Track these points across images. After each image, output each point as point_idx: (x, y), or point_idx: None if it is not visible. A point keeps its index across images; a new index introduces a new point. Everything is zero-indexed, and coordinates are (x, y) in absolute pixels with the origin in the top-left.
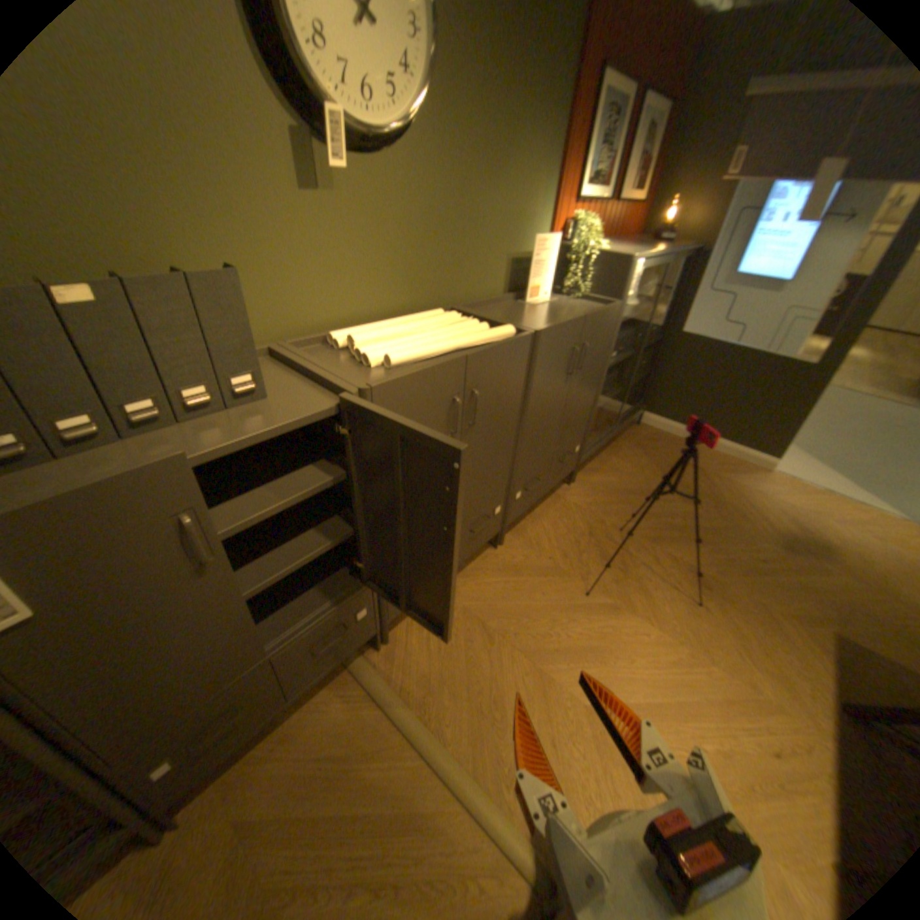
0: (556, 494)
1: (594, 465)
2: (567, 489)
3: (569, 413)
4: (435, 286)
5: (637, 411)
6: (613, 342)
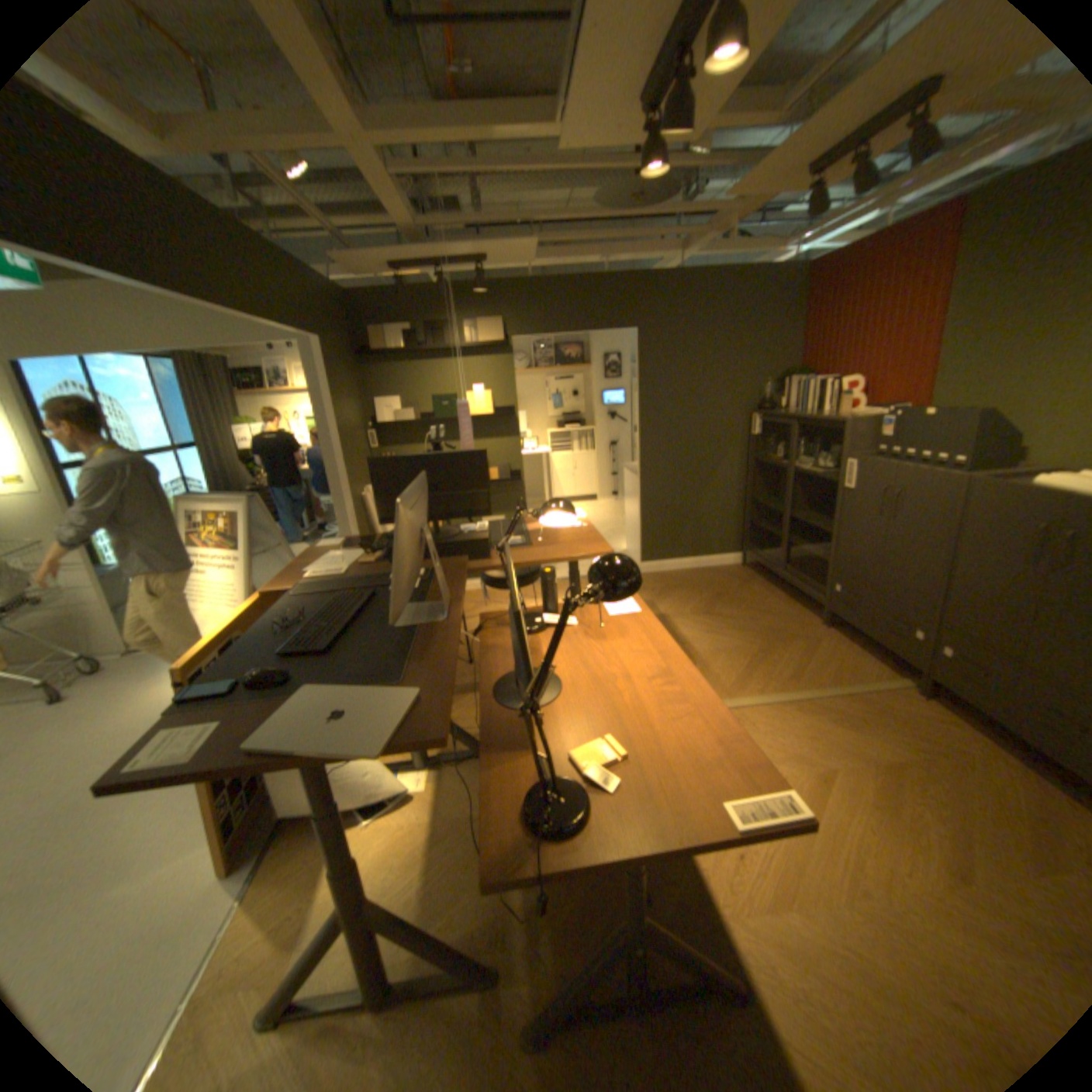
0: None
1: None
2: None
3: None
4: None
5: None
6: None
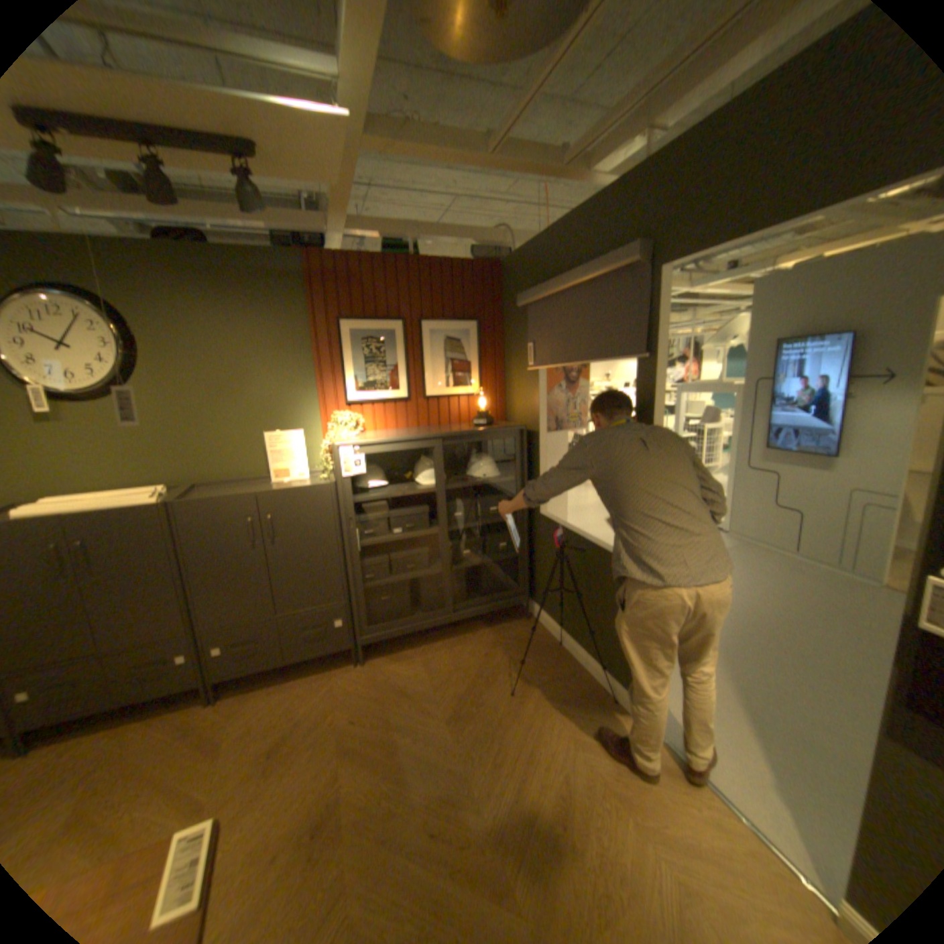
0: (330, 674)
1: (413, 654)
2: (347, 672)
3: (286, 580)
4: (173, 471)
5: (531, 604)
6: (350, 518)
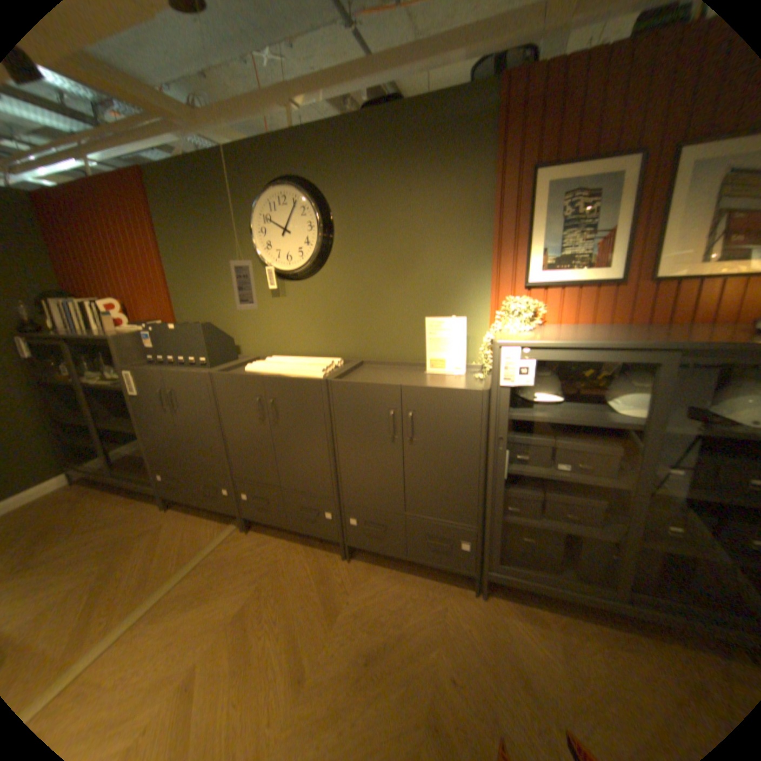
0: (450, 590)
1: (553, 621)
2: (467, 598)
3: (419, 483)
4: (351, 346)
5: None
6: (501, 437)
